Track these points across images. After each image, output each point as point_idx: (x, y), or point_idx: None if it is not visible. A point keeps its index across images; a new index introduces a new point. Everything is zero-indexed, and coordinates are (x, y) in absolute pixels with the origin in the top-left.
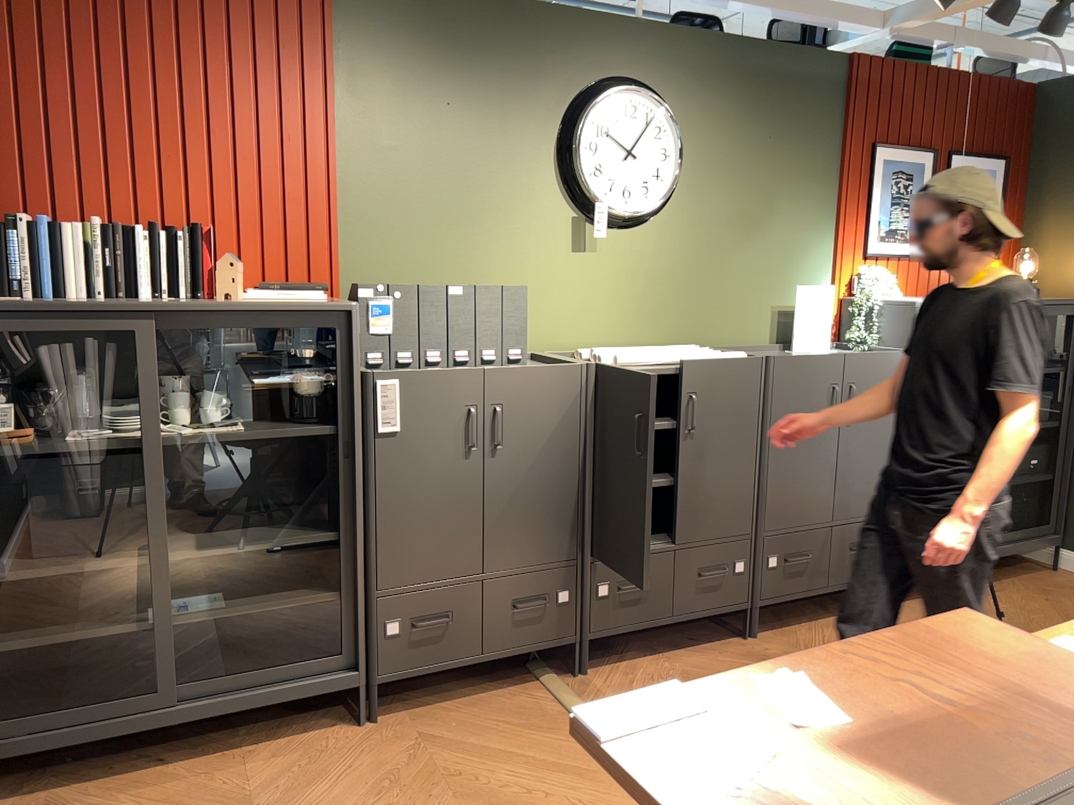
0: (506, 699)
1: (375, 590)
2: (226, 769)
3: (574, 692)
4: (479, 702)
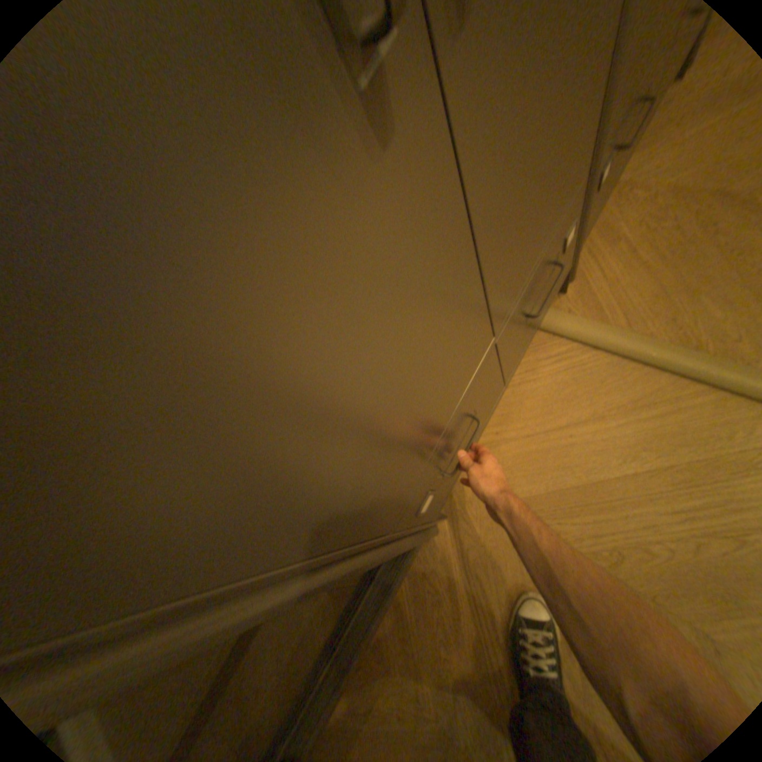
0: (531, 382)
1: (385, 535)
2: (381, 693)
3: (591, 316)
4: (508, 408)
